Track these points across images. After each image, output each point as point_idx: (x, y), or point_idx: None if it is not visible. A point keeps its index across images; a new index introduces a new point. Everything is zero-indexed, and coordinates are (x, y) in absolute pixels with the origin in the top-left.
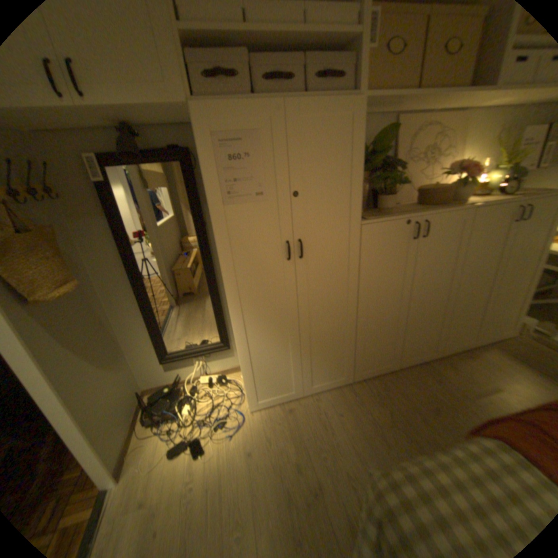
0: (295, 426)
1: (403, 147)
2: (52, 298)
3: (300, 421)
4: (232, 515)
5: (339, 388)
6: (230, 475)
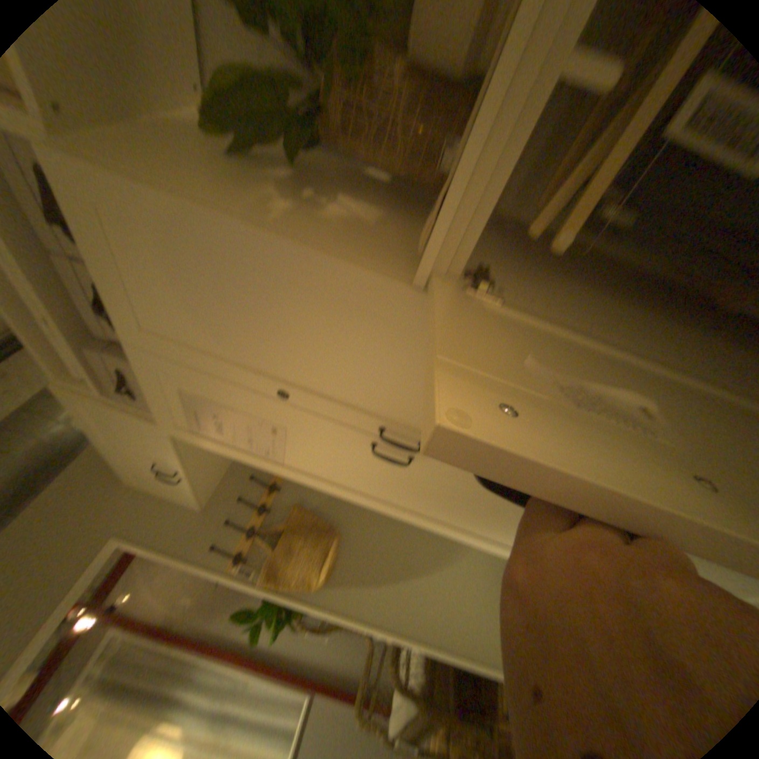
0: None
1: None
2: (322, 582)
3: None
4: None
5: None
6: None
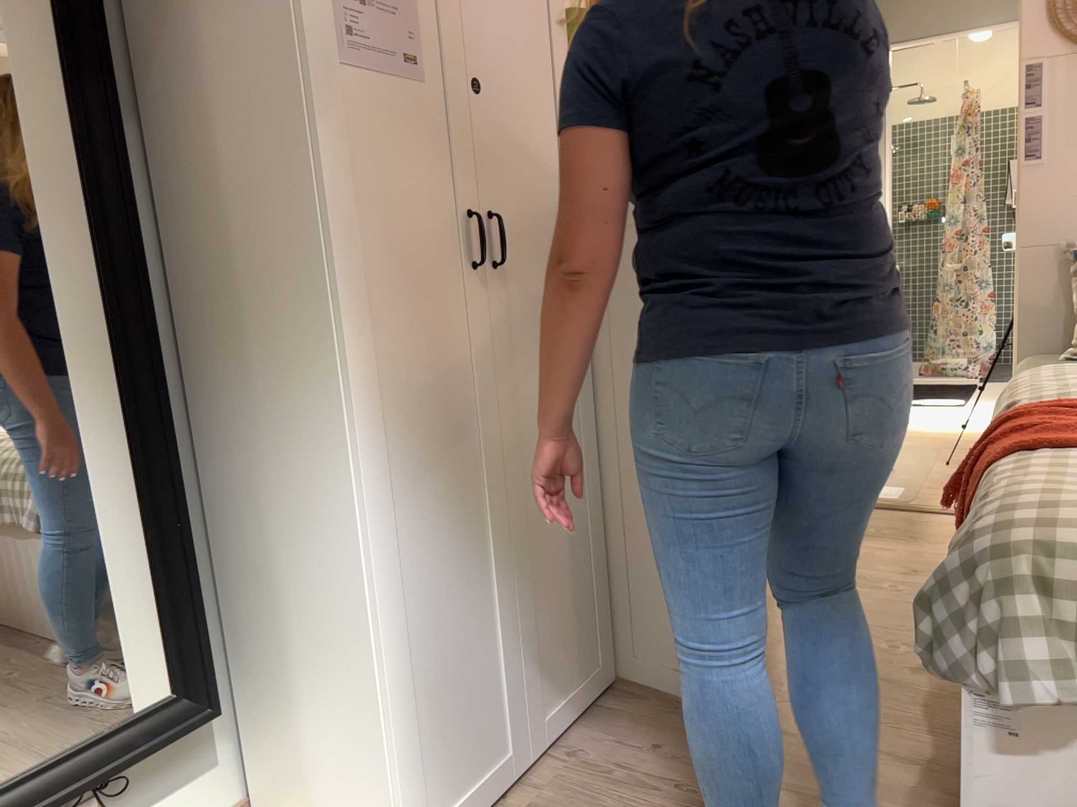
0: None
1: None
2: None
3: None
4: None
5: (591, 709)
6: None
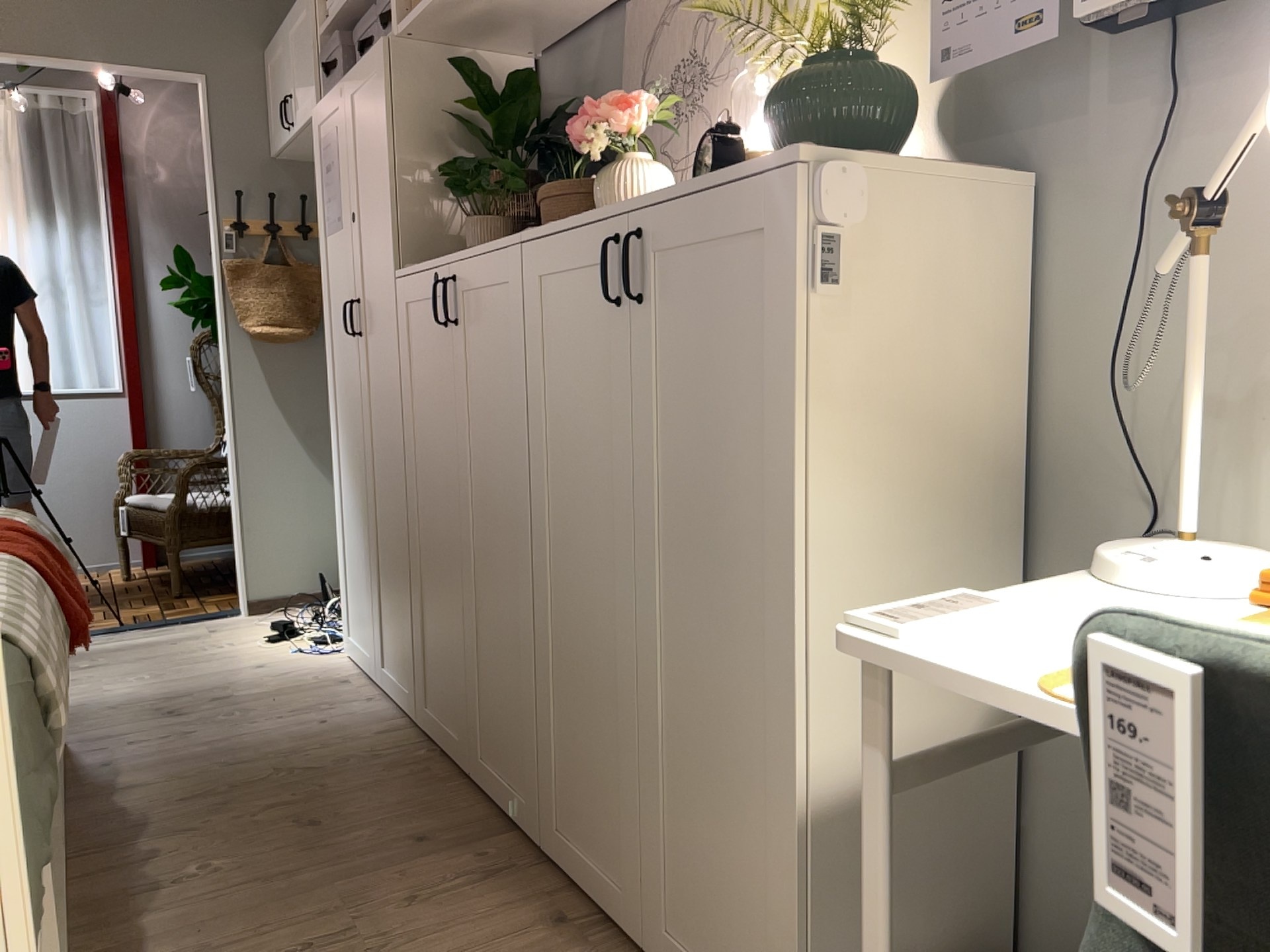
0: (306, 689)
1: (630, 85)
2: (251, 330)
3: (318, 691)
4: (172, 671)
5: (403, 716)
6: (231, 662)
